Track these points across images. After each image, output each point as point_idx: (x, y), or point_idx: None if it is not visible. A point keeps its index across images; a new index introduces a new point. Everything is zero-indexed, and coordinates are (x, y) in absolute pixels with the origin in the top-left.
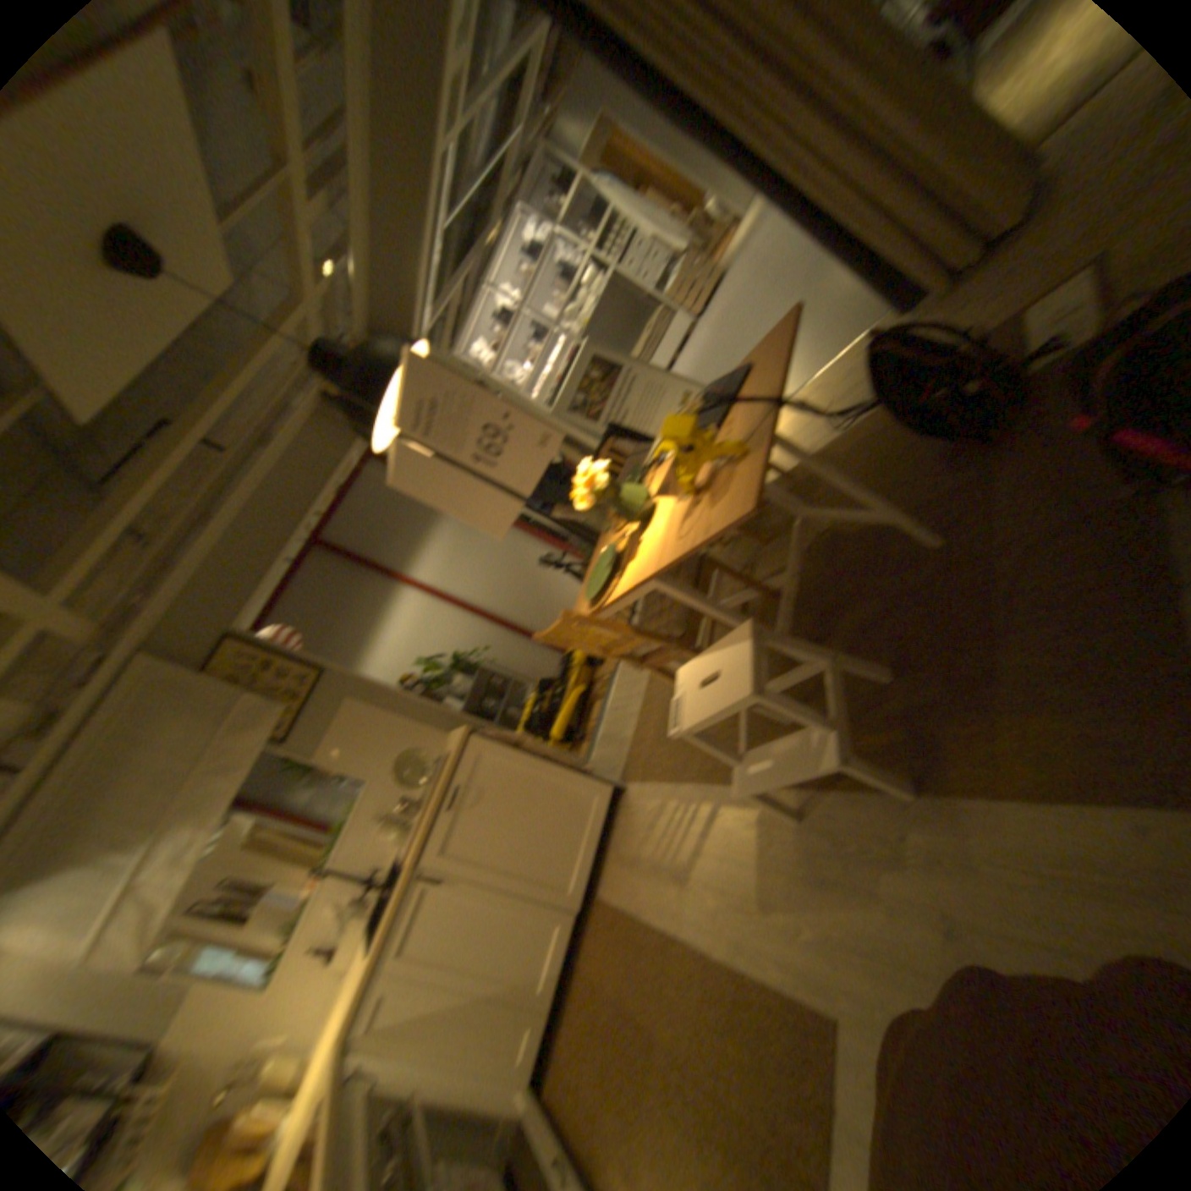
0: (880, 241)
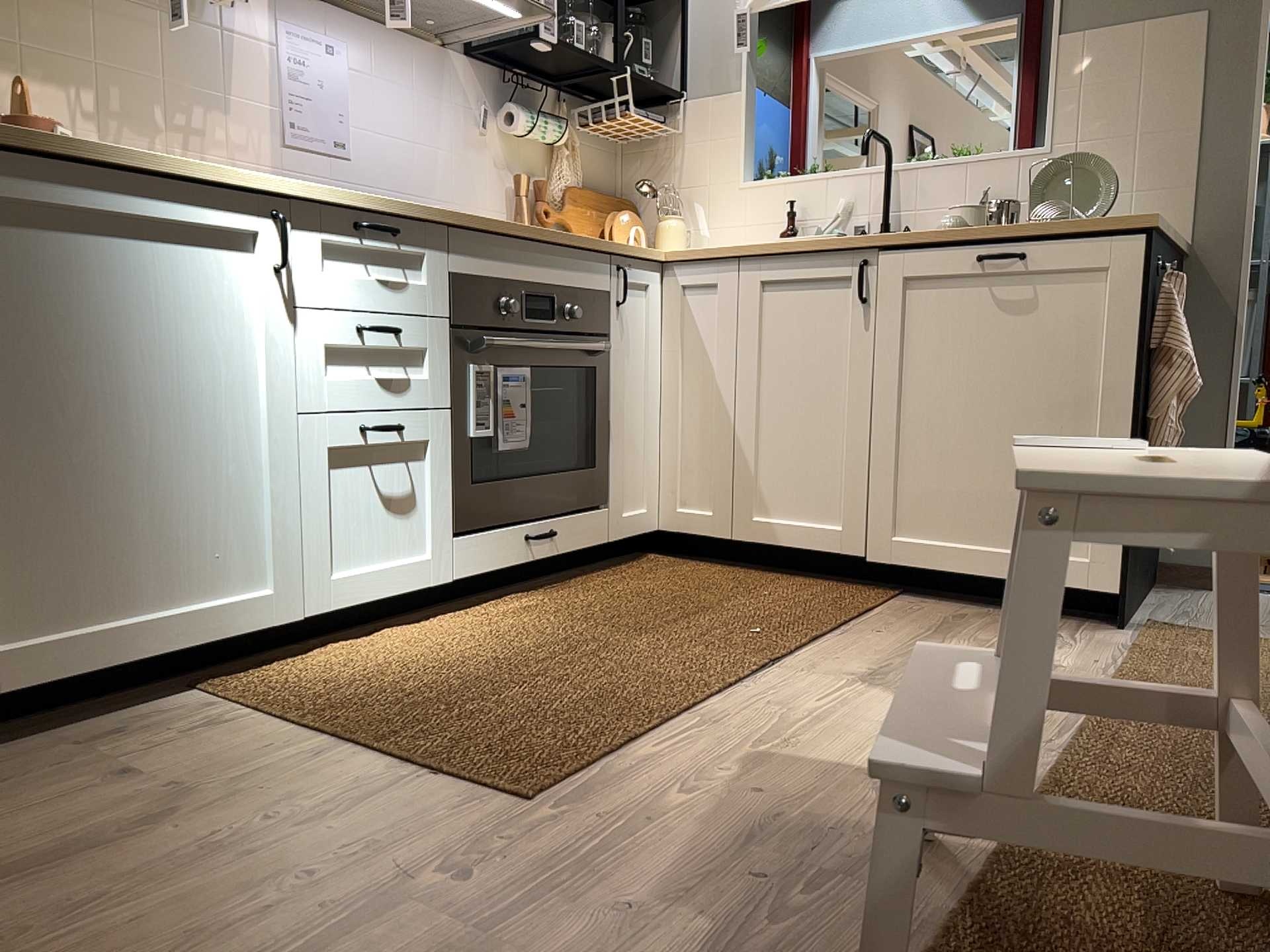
0: None
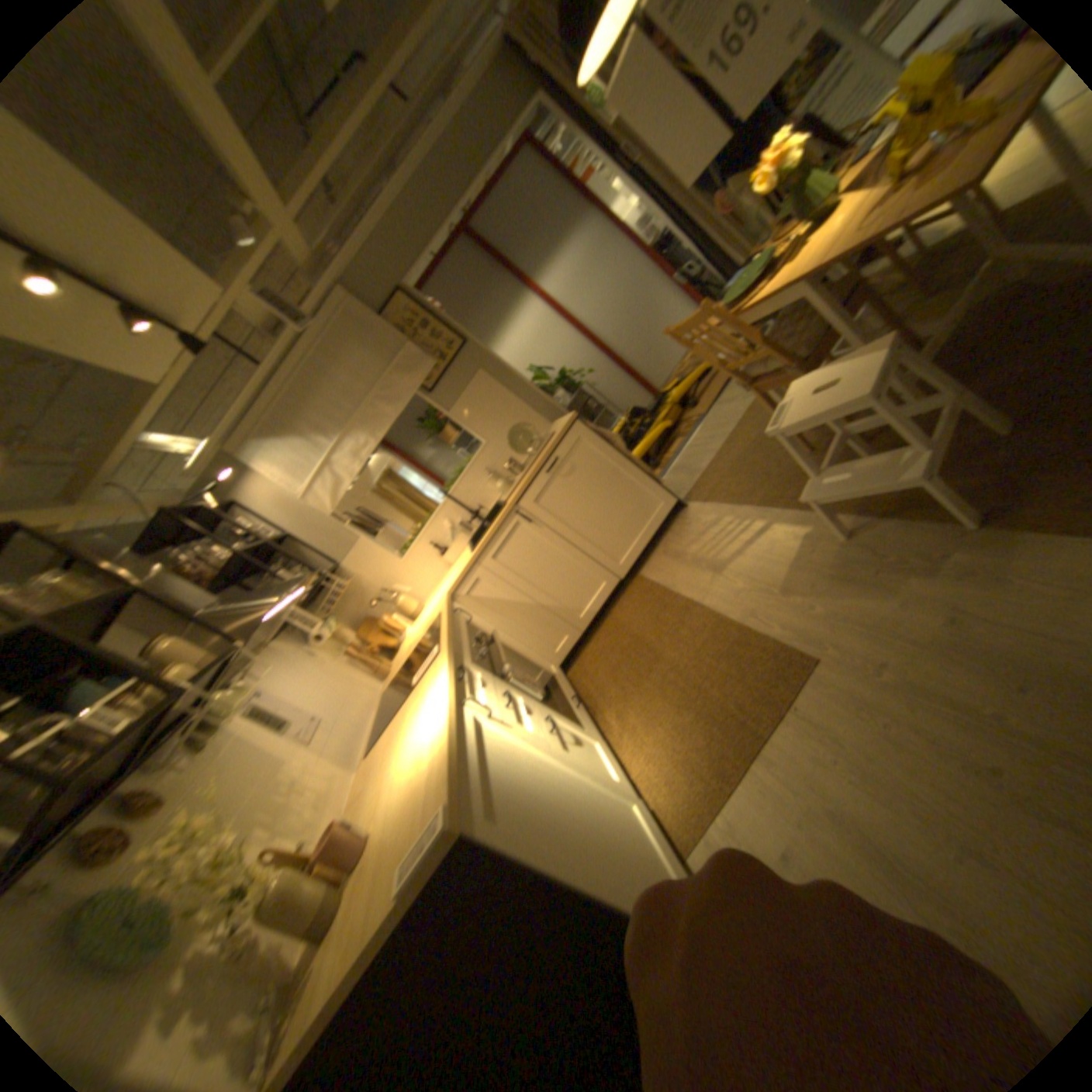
0: None
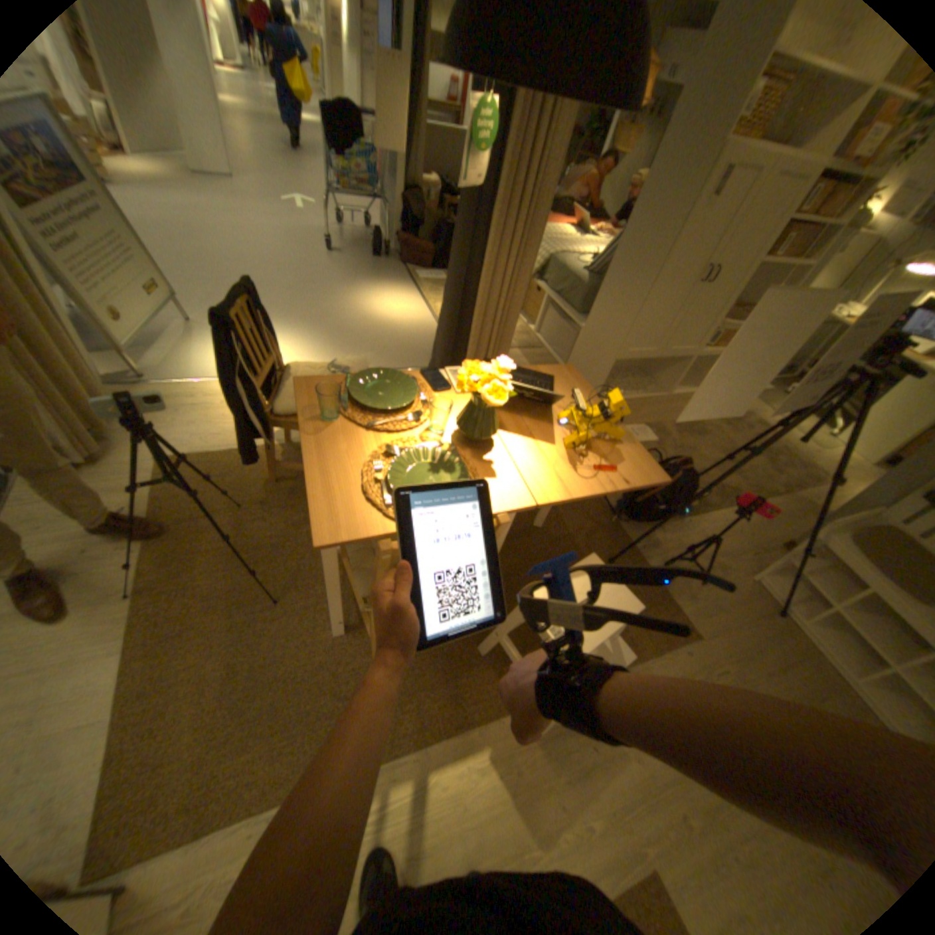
0: (471, 342)
